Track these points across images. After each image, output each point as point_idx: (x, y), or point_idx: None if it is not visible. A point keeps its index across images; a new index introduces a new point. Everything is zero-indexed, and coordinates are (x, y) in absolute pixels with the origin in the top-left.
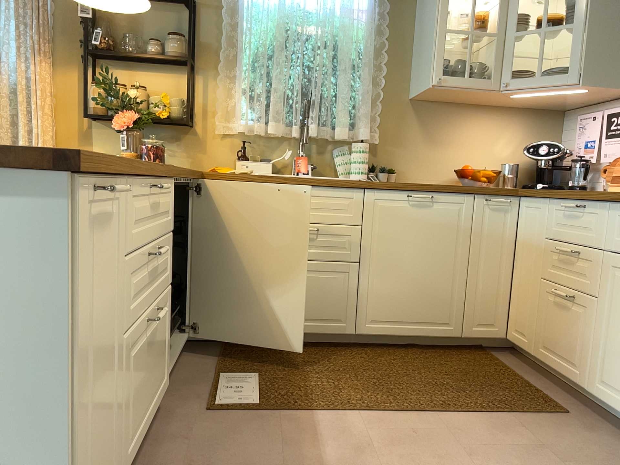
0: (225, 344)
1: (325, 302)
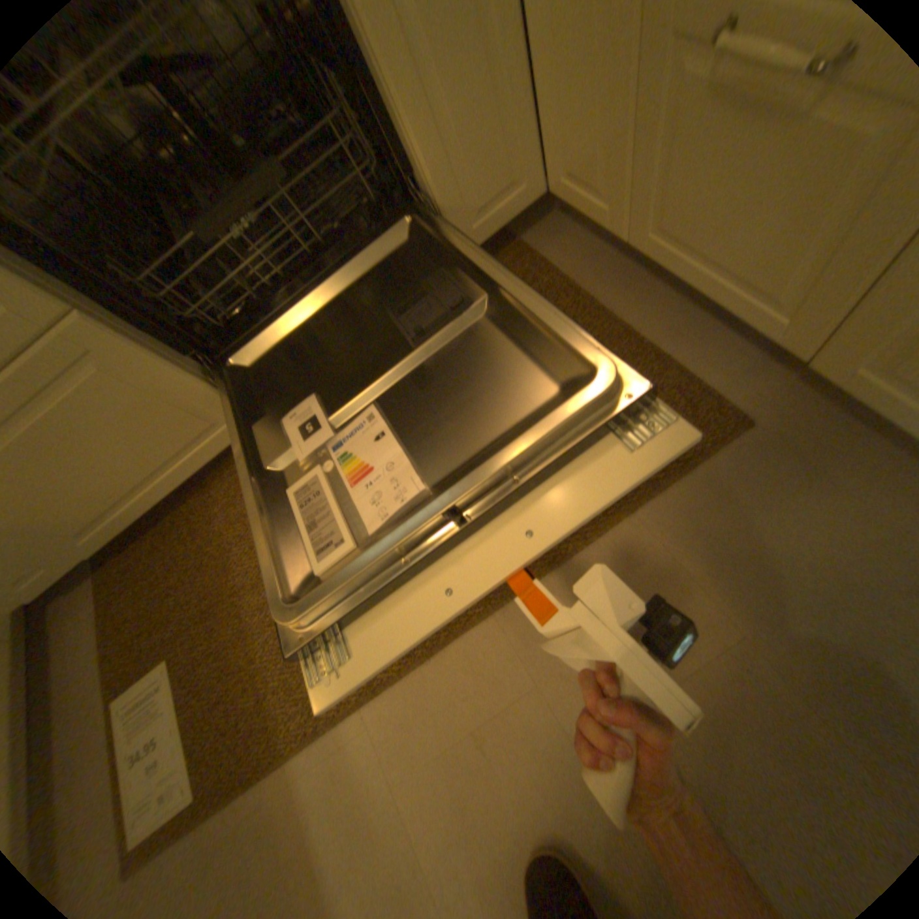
0: (90, 567)
1: (134, 432)
